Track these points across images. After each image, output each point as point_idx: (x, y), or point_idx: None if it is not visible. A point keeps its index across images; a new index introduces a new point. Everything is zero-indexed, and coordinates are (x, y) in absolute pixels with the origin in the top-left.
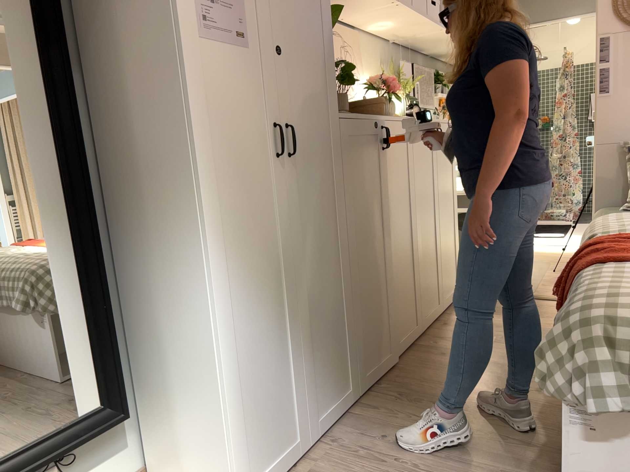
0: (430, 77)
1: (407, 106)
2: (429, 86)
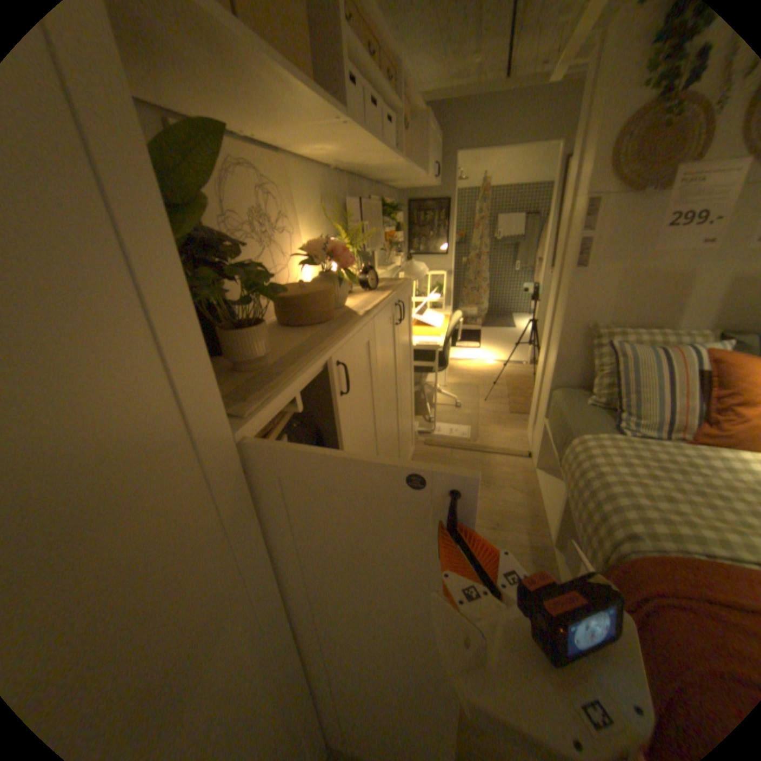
0: (379, 208)
1: (363, 270)
2: (378, 219)
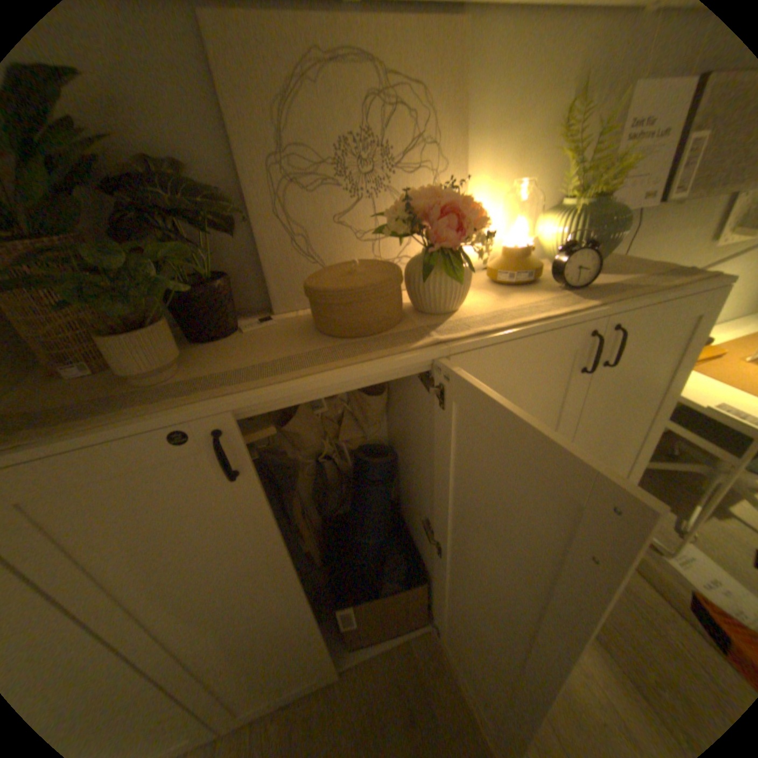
0: None
1: (571, 246)
2: None
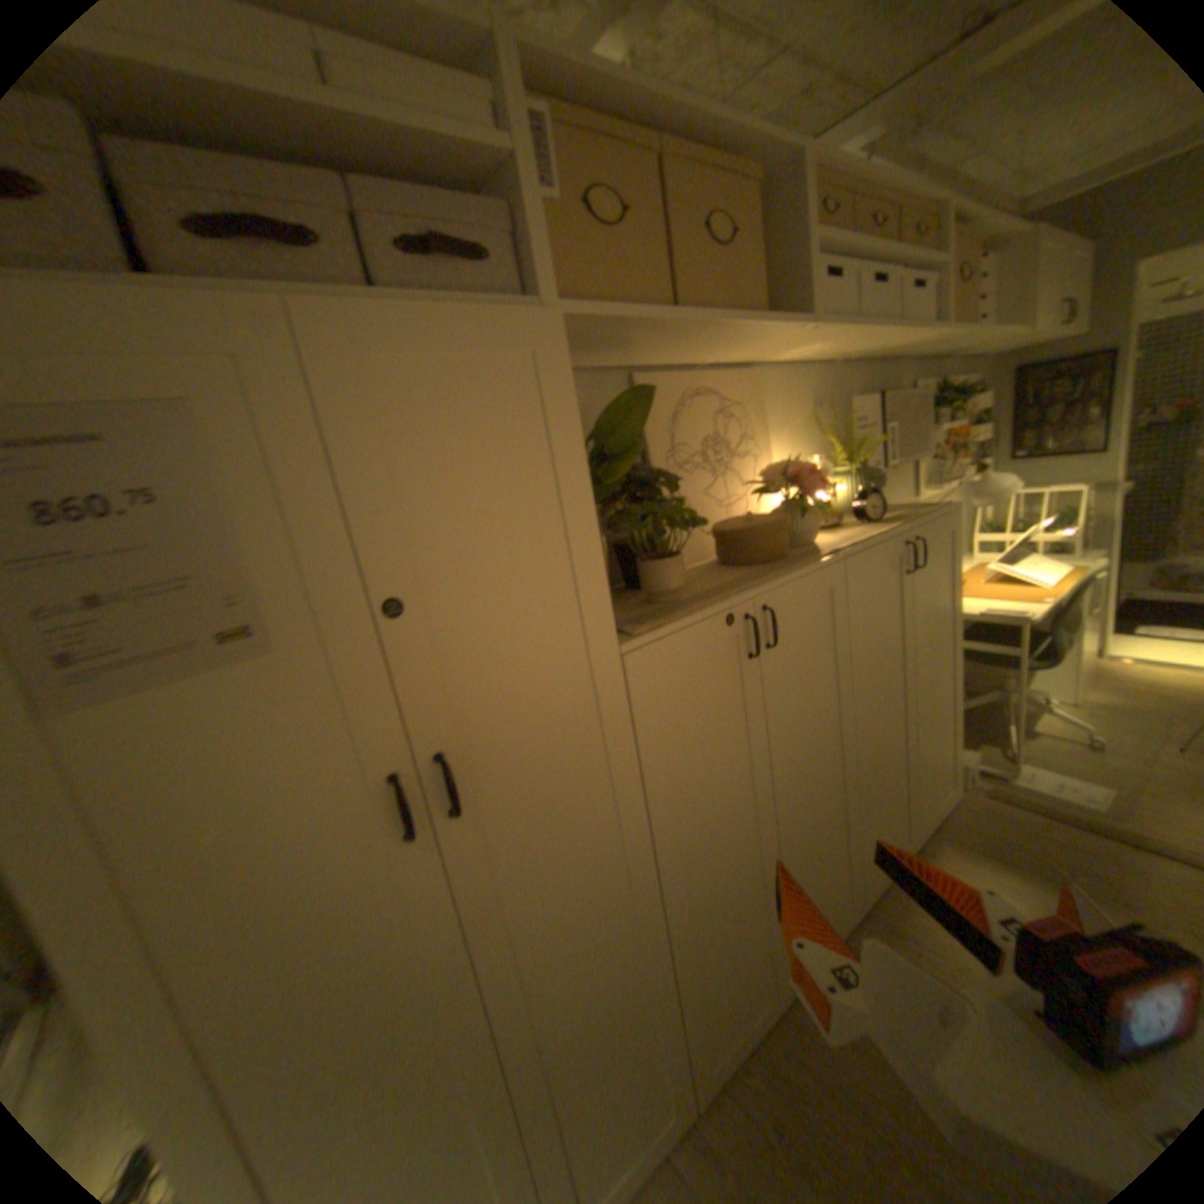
0: (934, 396)
1: (860, 496)
2: (929, 413)
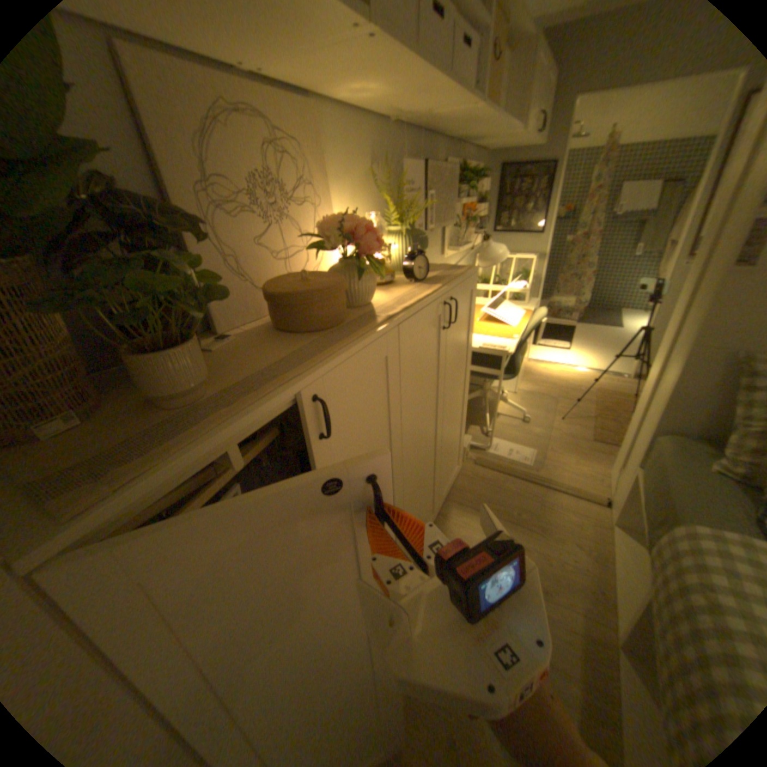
0: (457, 173)
1: (409, 255)
2: (454, 187)
